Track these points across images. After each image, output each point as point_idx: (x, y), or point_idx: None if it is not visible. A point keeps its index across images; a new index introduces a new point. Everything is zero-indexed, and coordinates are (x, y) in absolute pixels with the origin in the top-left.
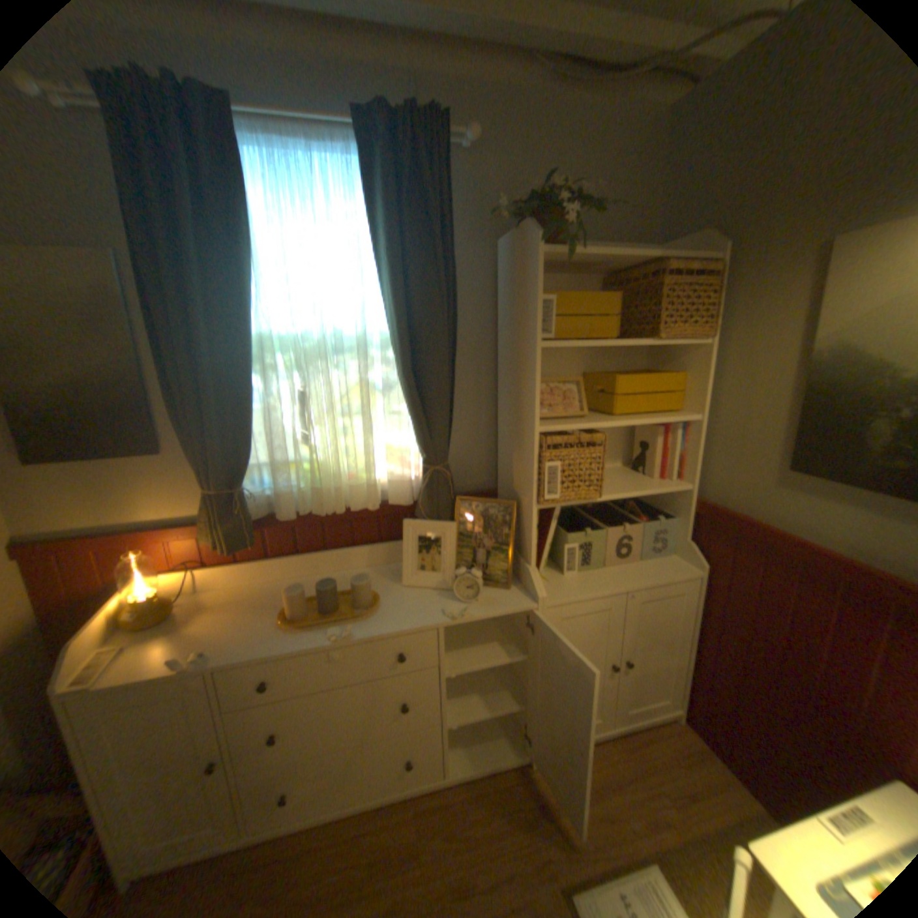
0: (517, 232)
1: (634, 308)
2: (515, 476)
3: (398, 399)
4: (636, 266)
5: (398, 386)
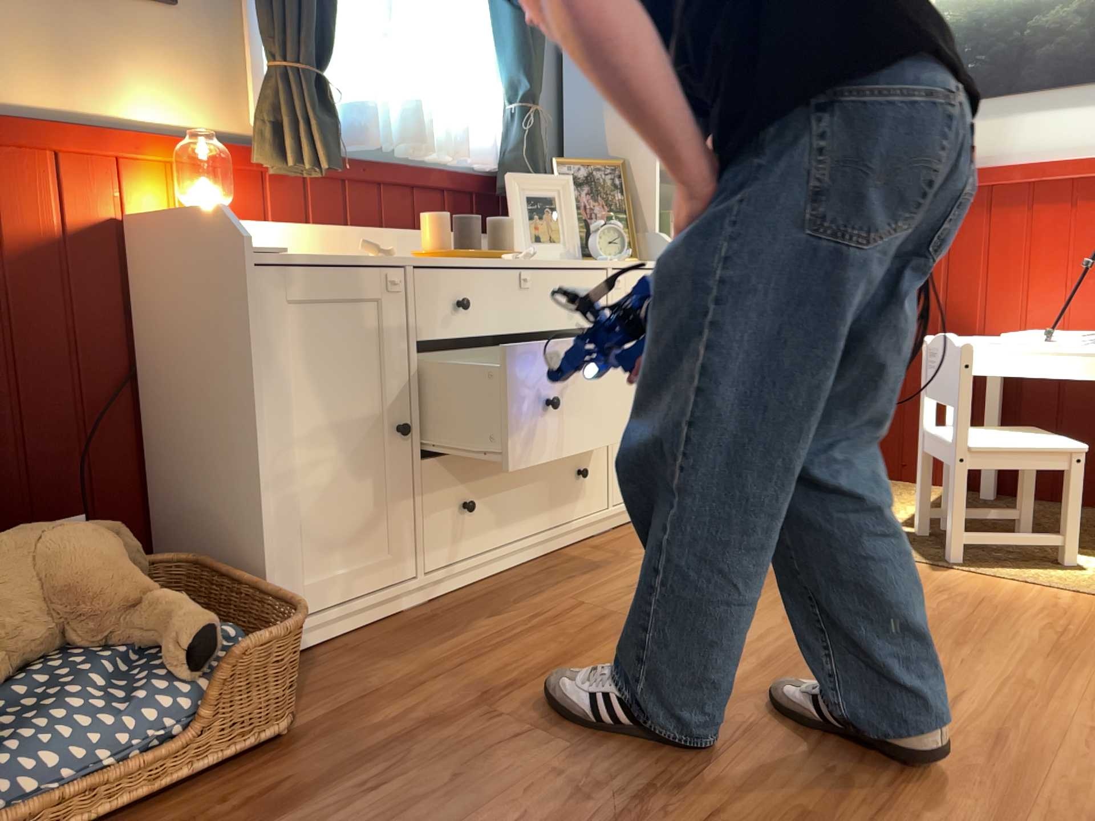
0: None
1: None
2: (610, 138)
3: (480, 15)
4: None
5: None
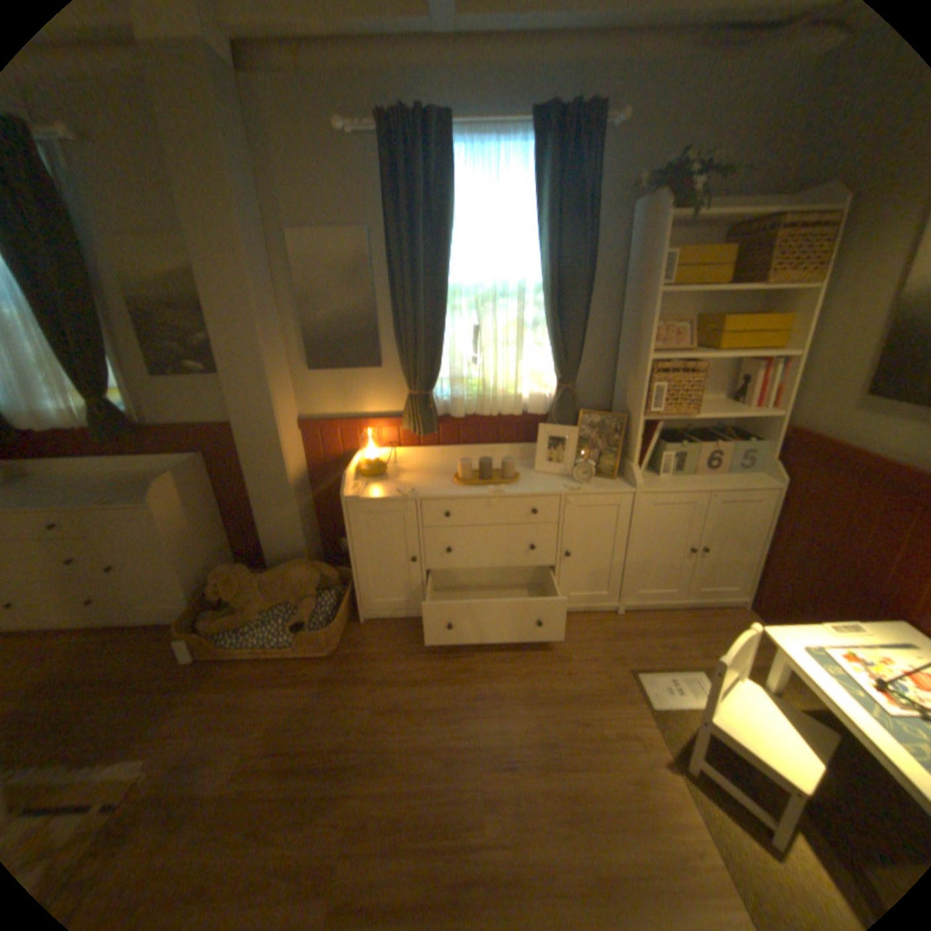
0: (652, 197)
1: (750, 258)
2: (628, 396)
3: (542, 333)
4: (756, 220)
5: (543, 323)
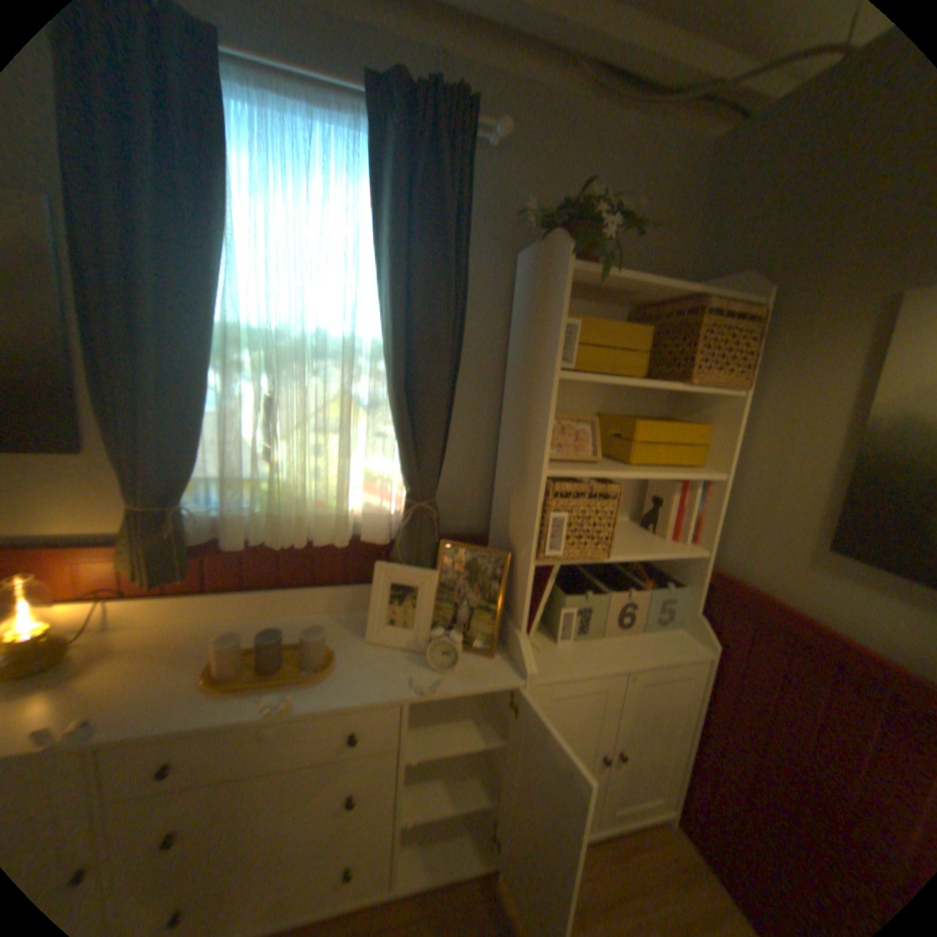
0: (543, 245)
1: (664, 348)
2: (512, 524)
3: (385, 420)
4: (670, 302)
5: (386, 405)
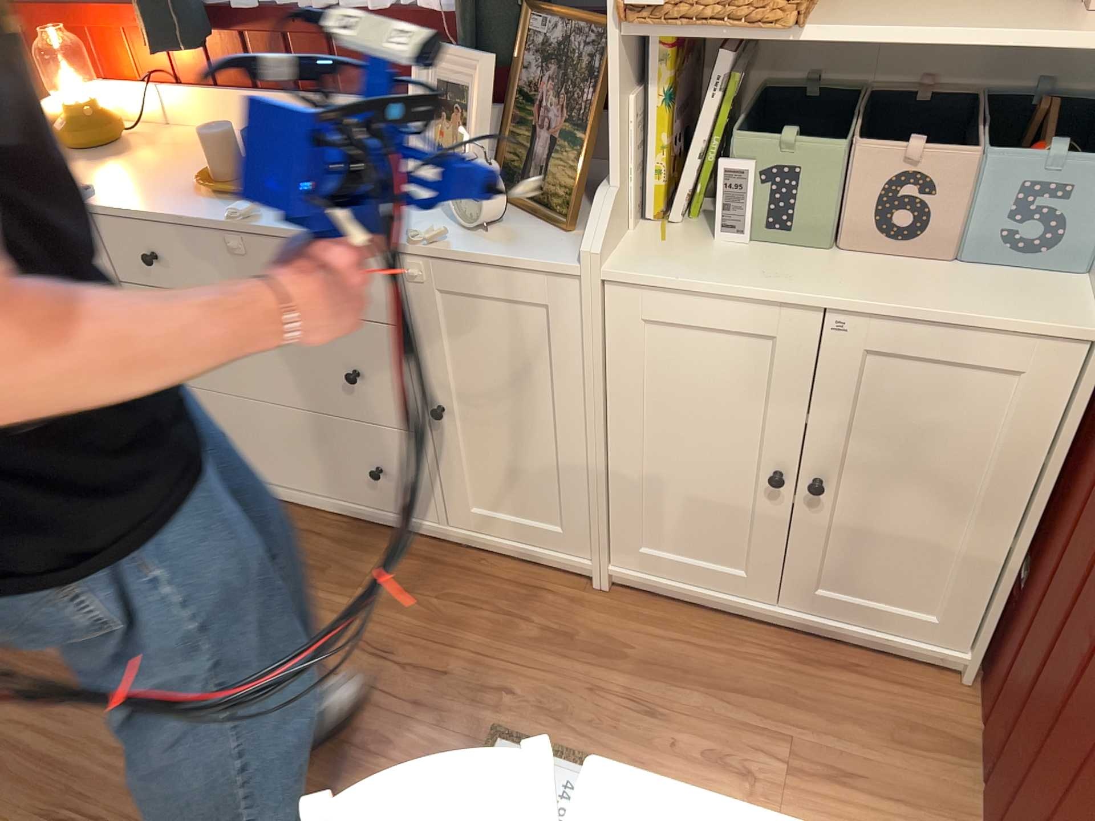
0: None
1: None
2: None
3: None
4: None
5: None
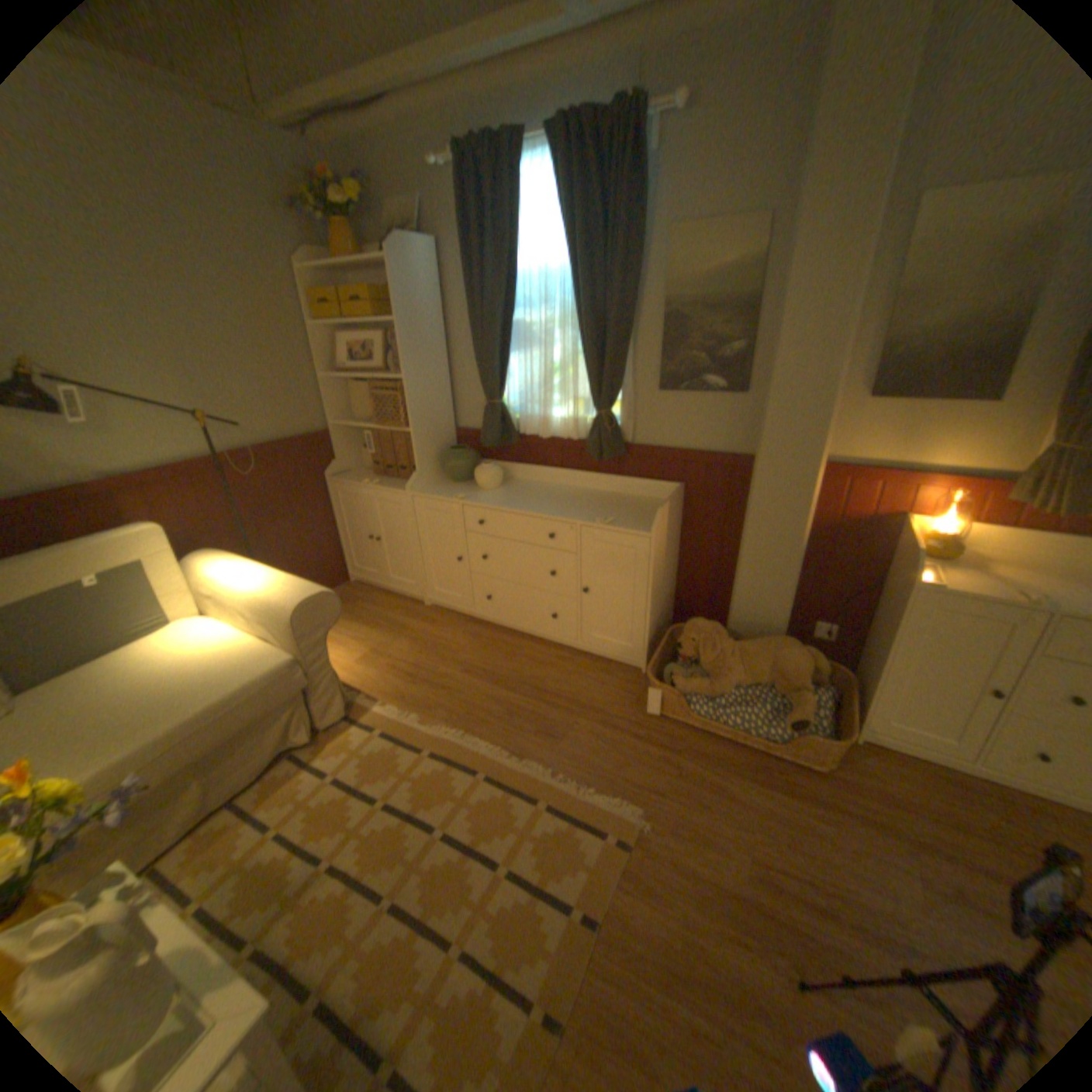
0: None
1: None
2: None
3: None
4: None
5: None
